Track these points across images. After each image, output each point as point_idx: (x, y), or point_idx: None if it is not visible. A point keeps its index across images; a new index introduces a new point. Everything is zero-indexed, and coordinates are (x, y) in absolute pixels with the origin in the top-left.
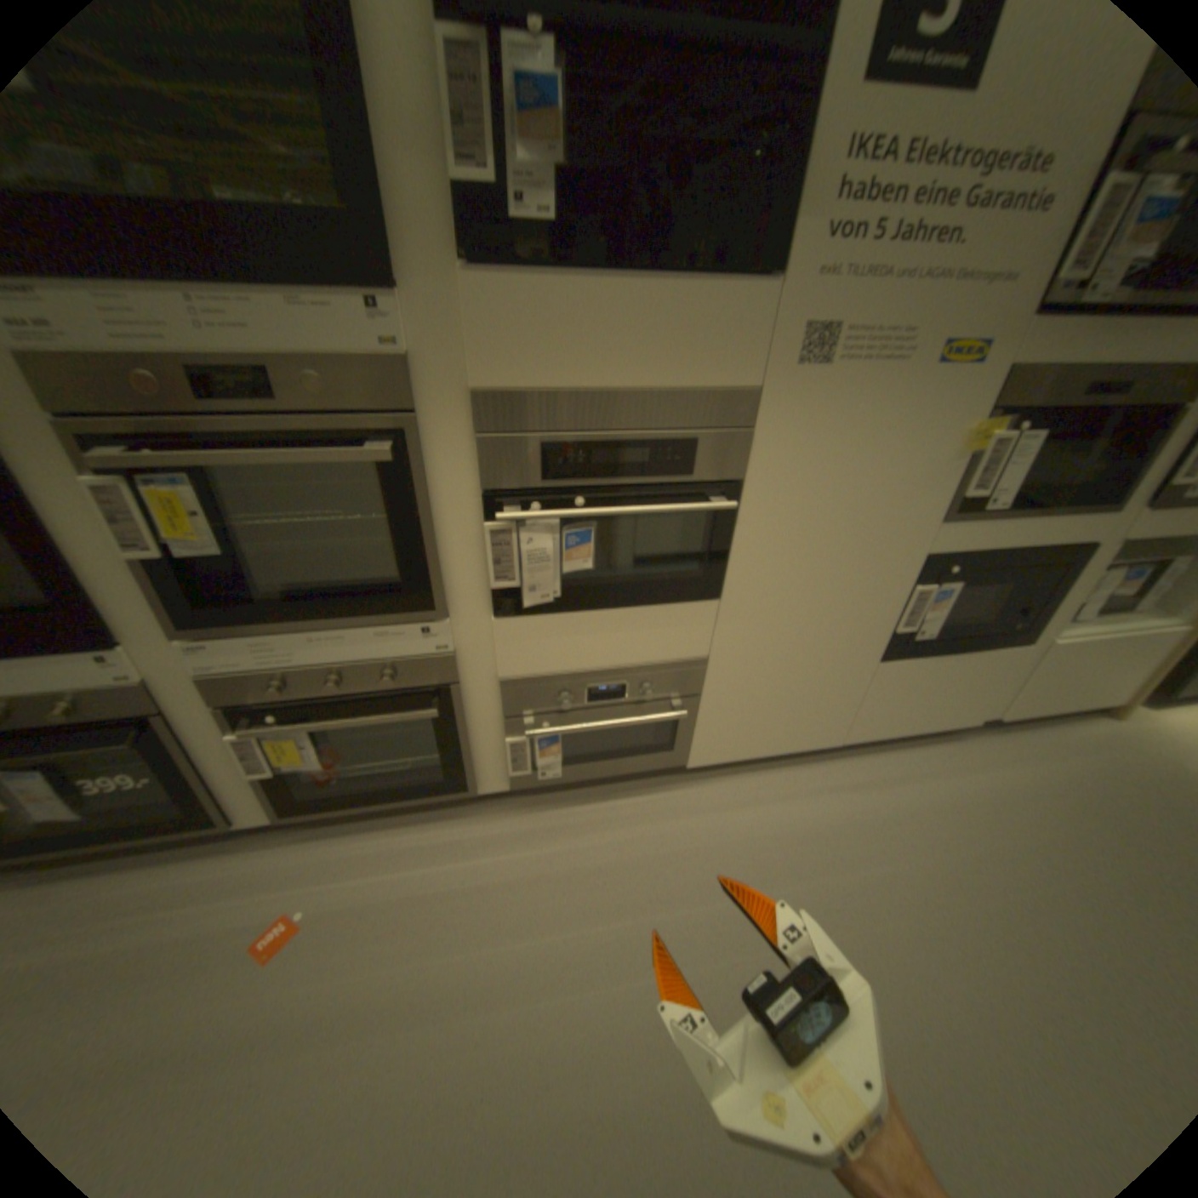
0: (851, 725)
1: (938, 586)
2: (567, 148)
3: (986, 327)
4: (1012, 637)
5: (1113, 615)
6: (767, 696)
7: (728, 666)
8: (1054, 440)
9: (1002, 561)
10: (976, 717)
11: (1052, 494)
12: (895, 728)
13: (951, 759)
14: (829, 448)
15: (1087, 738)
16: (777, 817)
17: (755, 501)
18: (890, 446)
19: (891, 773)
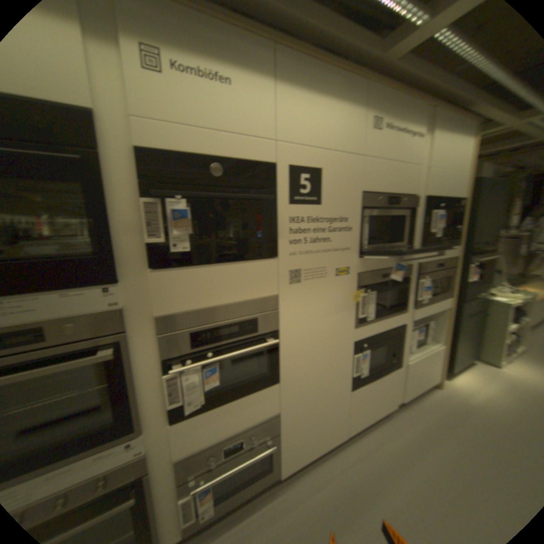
0: (350, 427)
1: (362, 354)
2: (194, 228)
3: (347, 263)
4: (394, 367)
5: (422, 348)
6: (311, 425)
7: (291, 414)
8: (380, 293)
9: (380, 338)
10: (395, 405)
11: (386, 311)
12: (368, 422)
13: (393, 430)
14: (309, 311)
15: (435, 401)
16: (333, 494)
17: (286, 337)
18: (329, 306)
19: (373, 446)
